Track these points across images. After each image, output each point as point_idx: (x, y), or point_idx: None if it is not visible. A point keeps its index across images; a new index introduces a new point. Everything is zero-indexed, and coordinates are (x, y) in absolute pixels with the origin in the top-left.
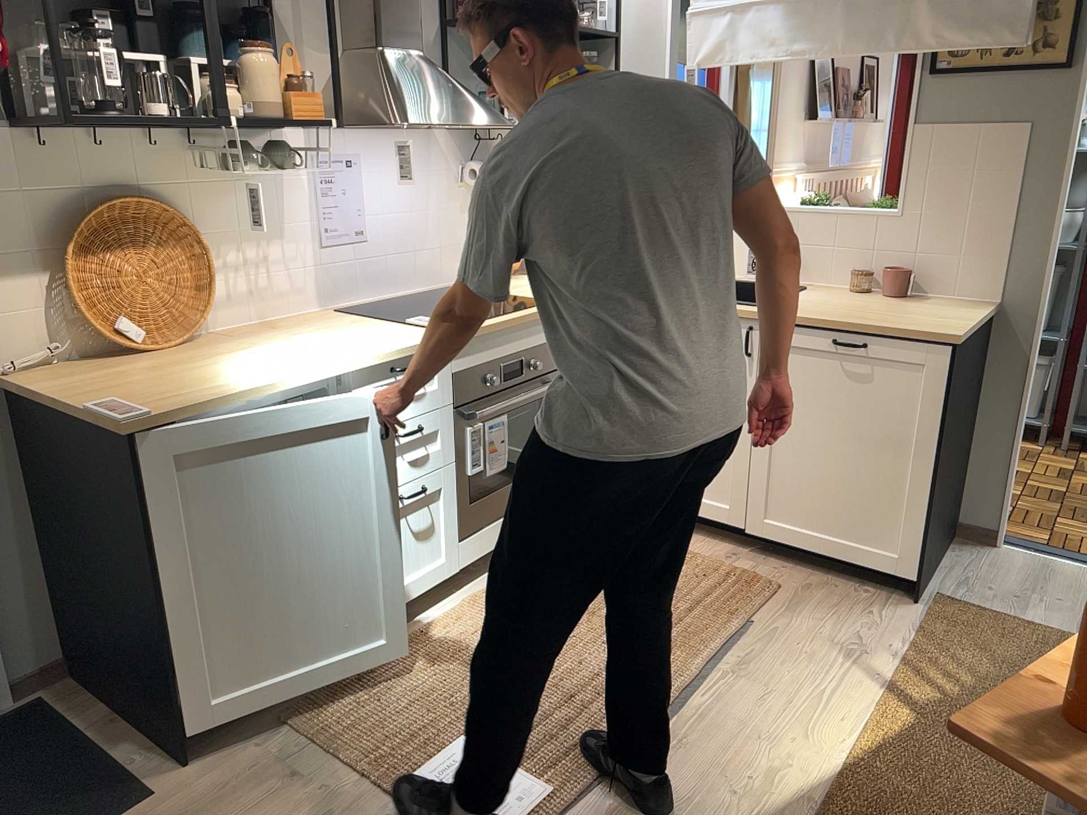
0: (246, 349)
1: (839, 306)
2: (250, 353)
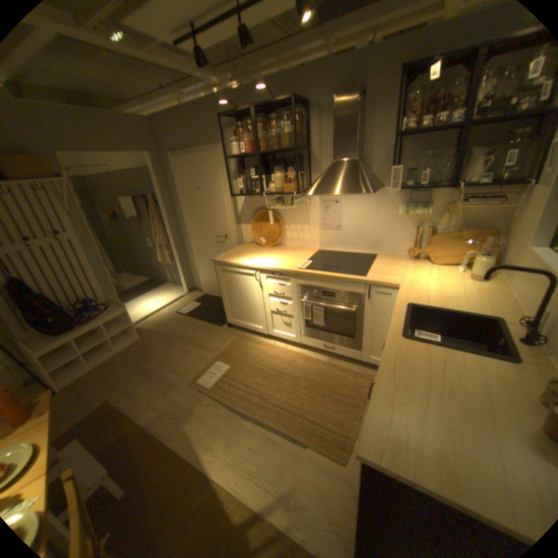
0: (269, 253)
1: (445, 379)
2: (265, 254)
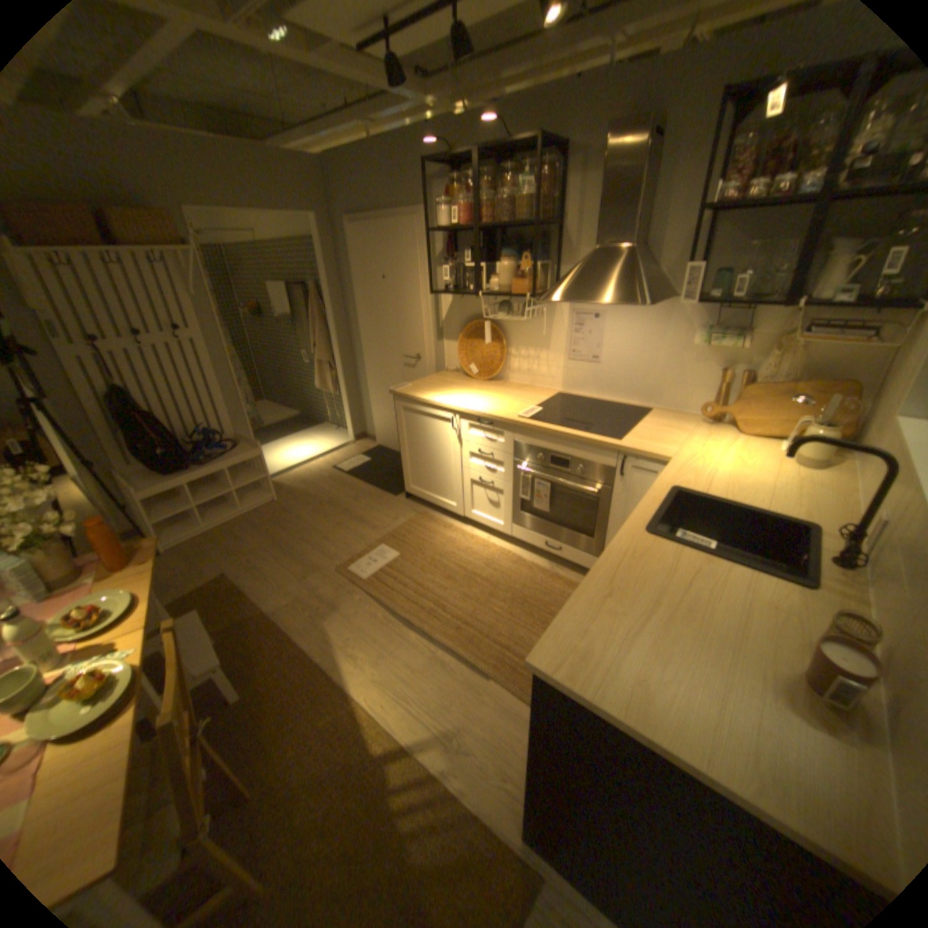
0: (479, 390)
1: (688, 595)
2: (473, 391)
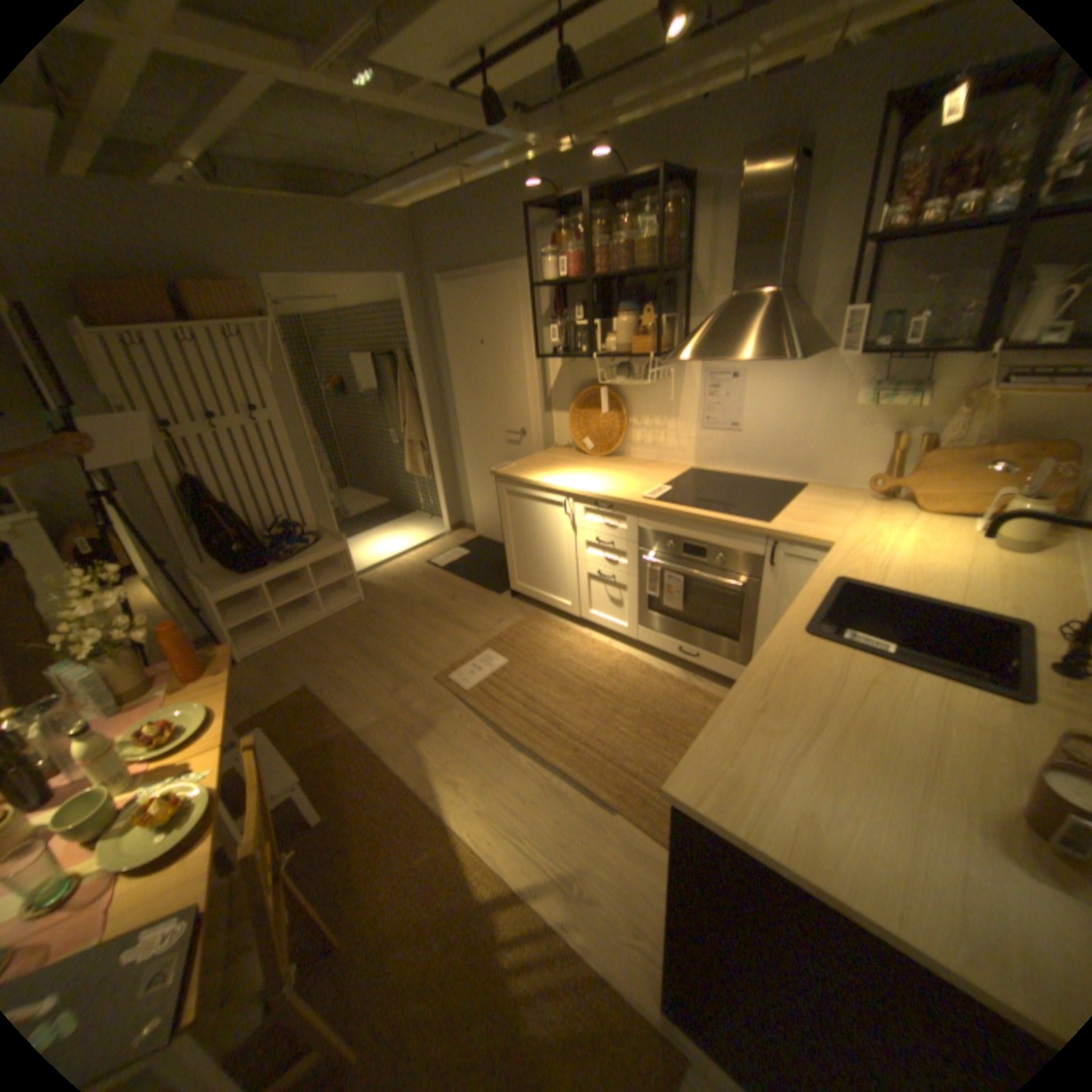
0: (596, 467)
1: (863, 710)
2: (589, 469)
